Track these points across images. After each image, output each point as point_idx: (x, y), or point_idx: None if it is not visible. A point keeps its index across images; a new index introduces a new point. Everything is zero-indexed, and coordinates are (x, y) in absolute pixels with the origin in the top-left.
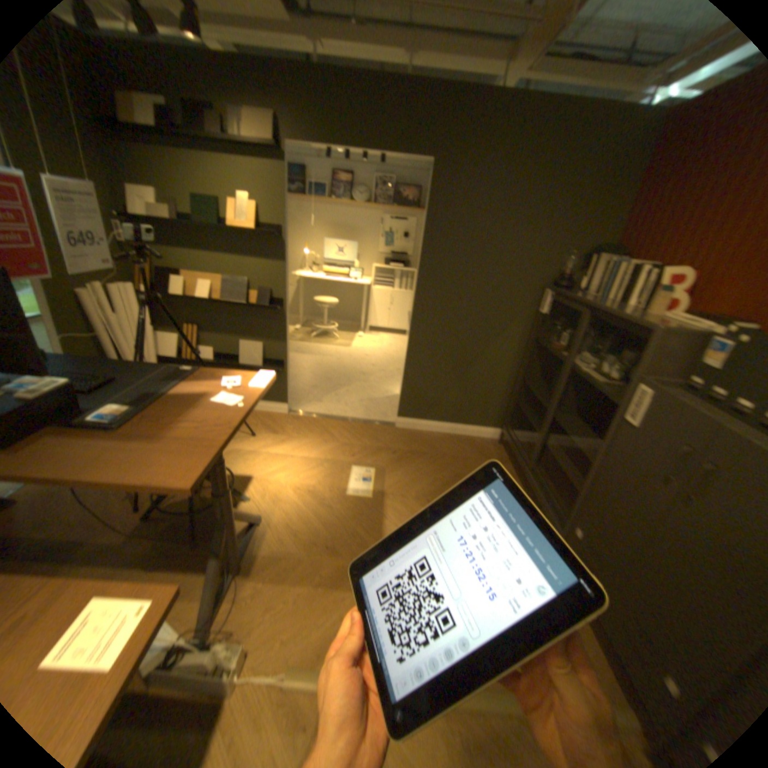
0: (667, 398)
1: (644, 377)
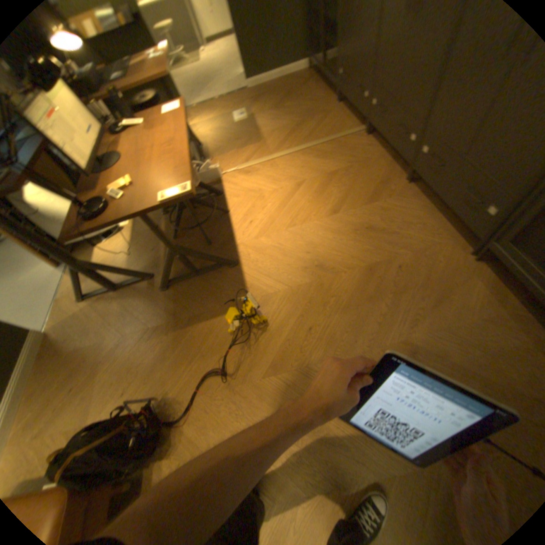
0: None
1: None
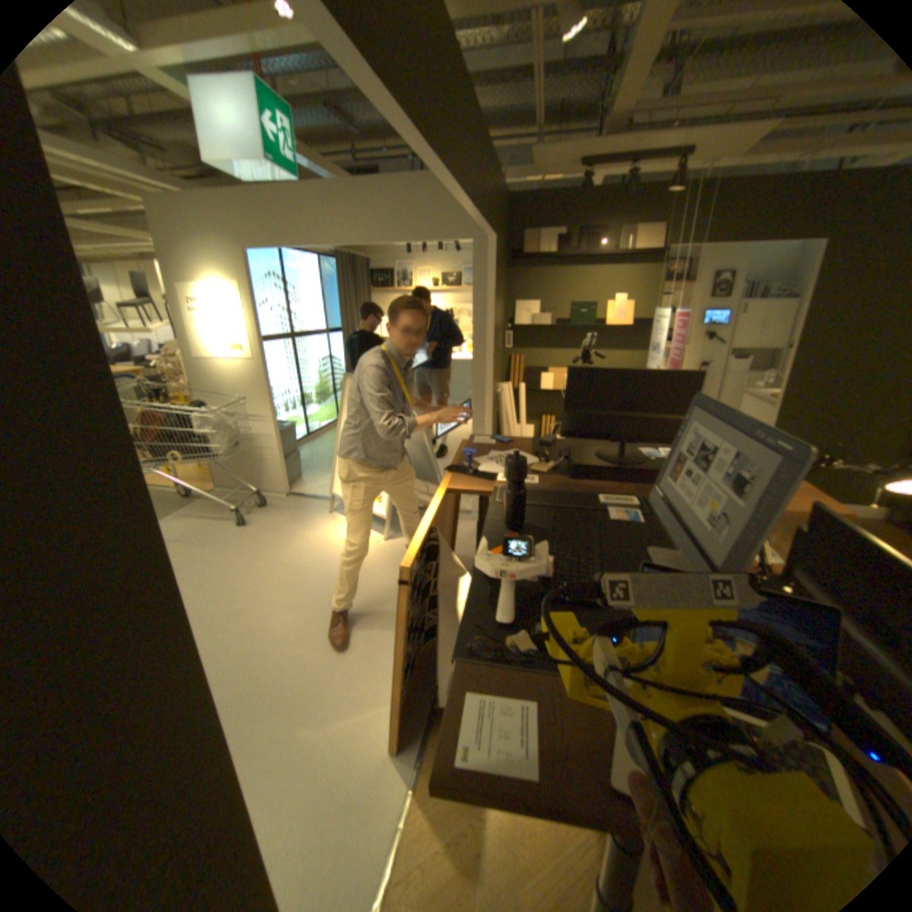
0: None
1: None
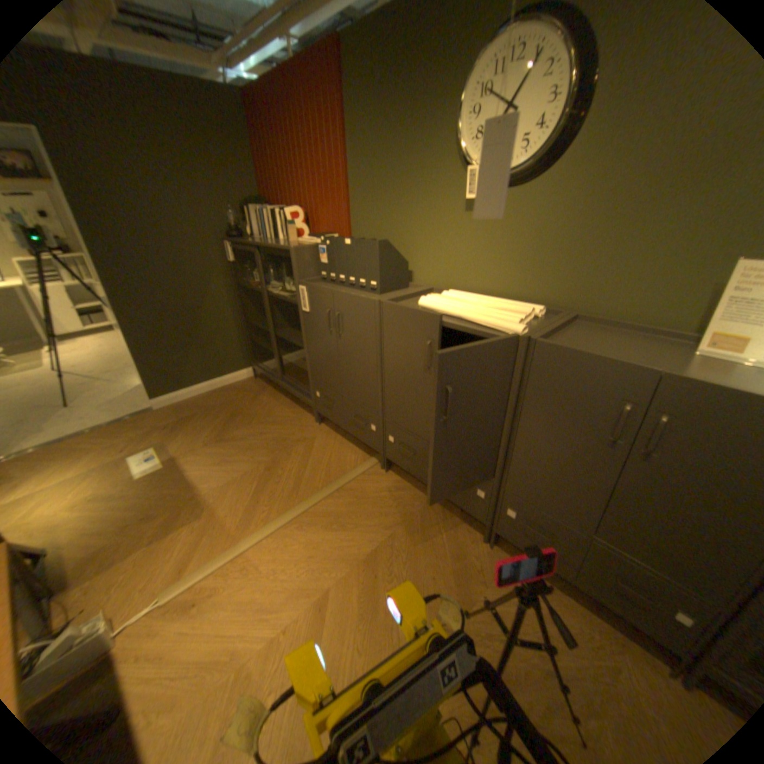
0: (313, 288)
1: (301, 282)
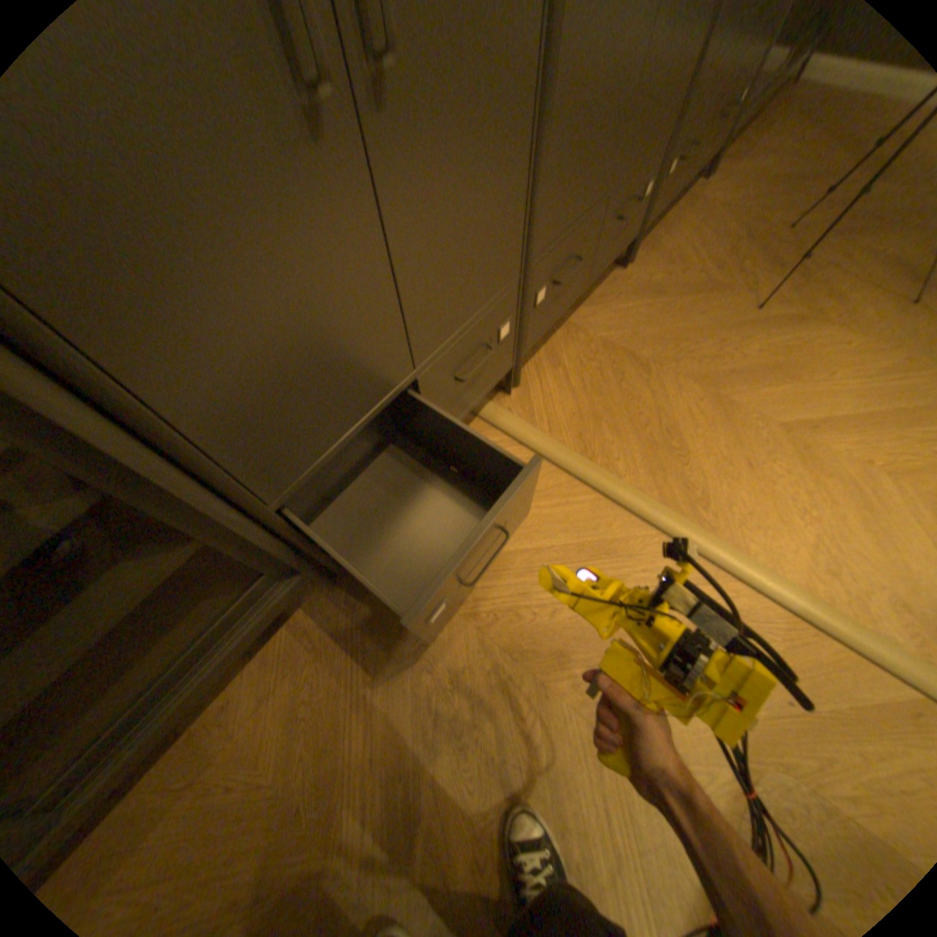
0: None
1: None
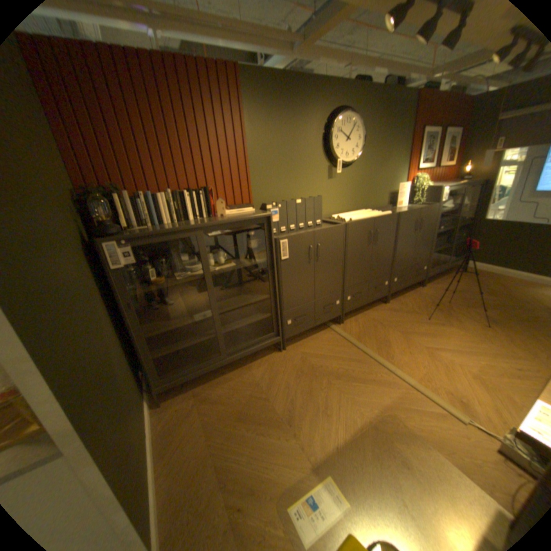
0: (294, 237)
1: (273, 239)
